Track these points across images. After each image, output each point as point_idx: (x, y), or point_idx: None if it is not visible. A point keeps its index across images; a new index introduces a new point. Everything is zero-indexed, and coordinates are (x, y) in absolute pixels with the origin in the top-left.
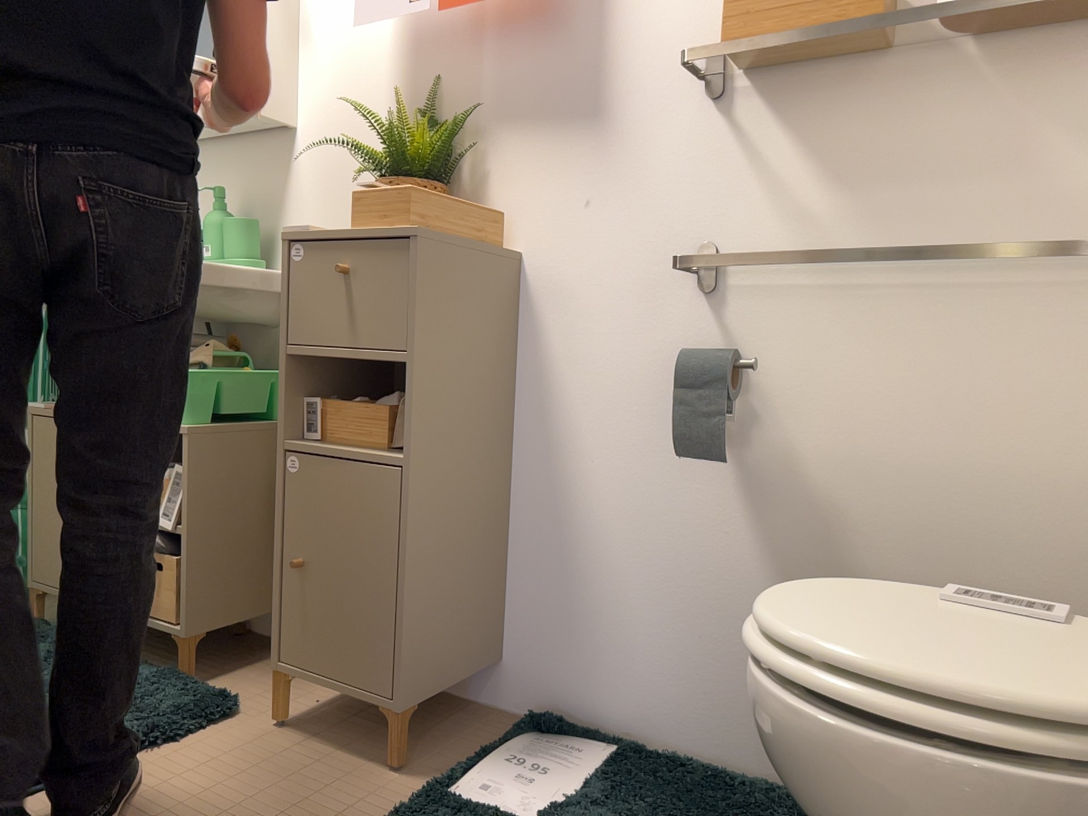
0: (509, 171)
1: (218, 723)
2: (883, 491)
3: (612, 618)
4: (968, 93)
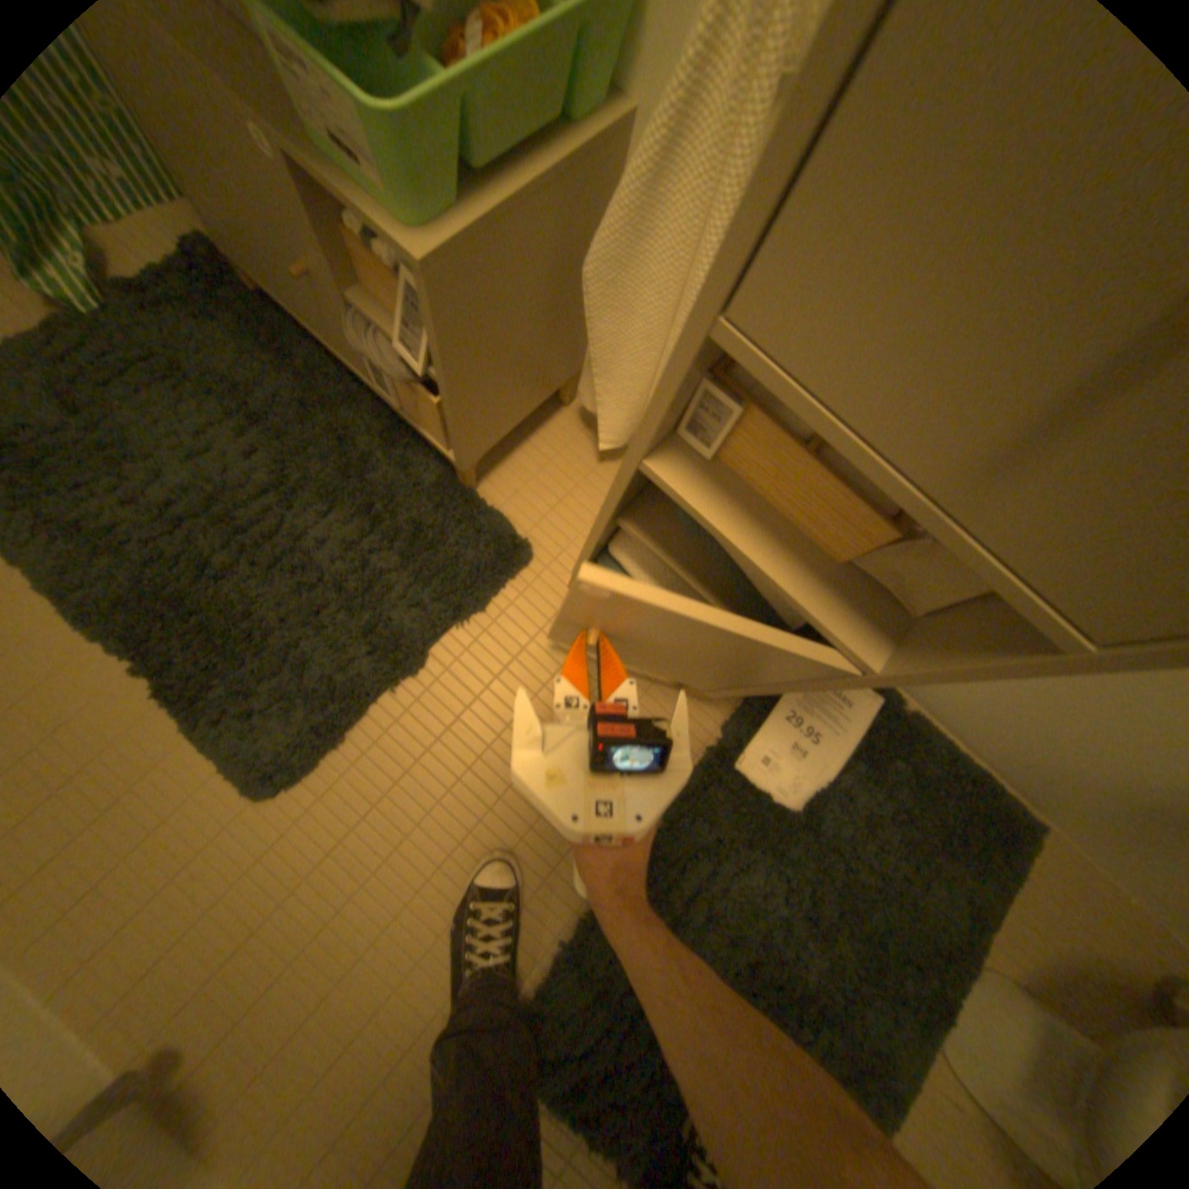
0: None
1: (519, 580)
2: None
3: None
4: None
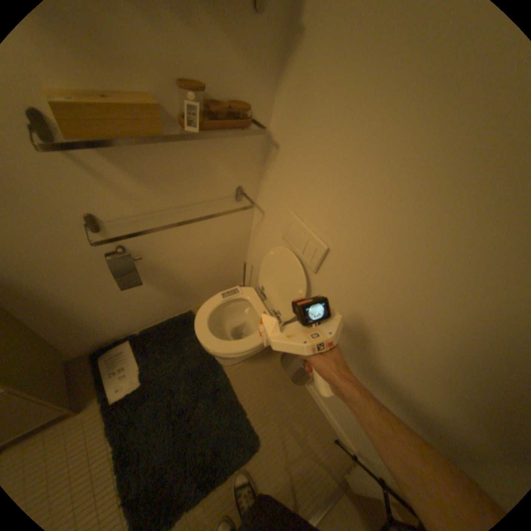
0: None
1: None
2: (182, 260)
3: (104, 321)
4: (189, 145)
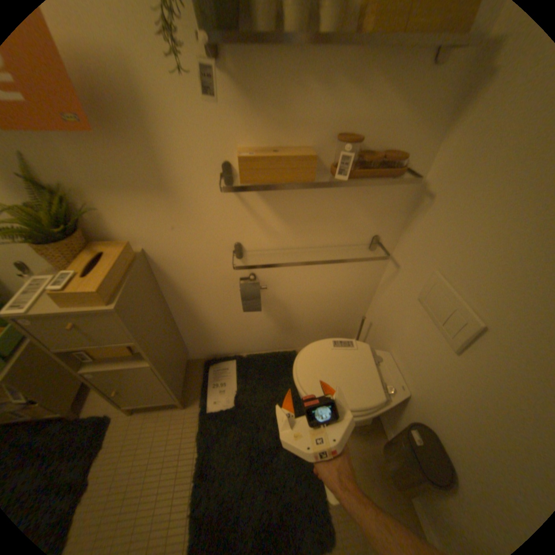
0: (116, 212)
1: (108, 429)
2: (300, 298)
3: (223, 336)
4: (334, 191)
